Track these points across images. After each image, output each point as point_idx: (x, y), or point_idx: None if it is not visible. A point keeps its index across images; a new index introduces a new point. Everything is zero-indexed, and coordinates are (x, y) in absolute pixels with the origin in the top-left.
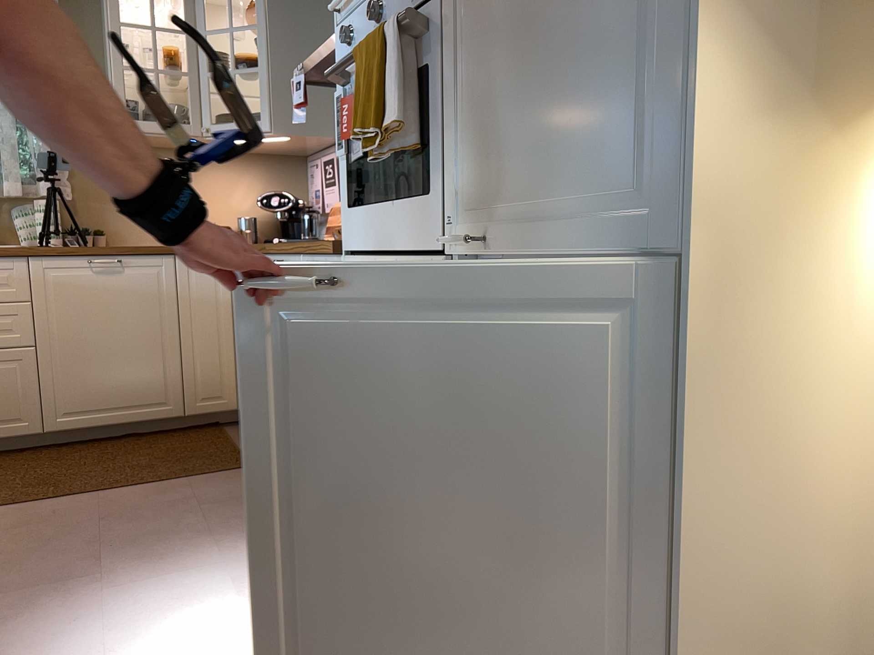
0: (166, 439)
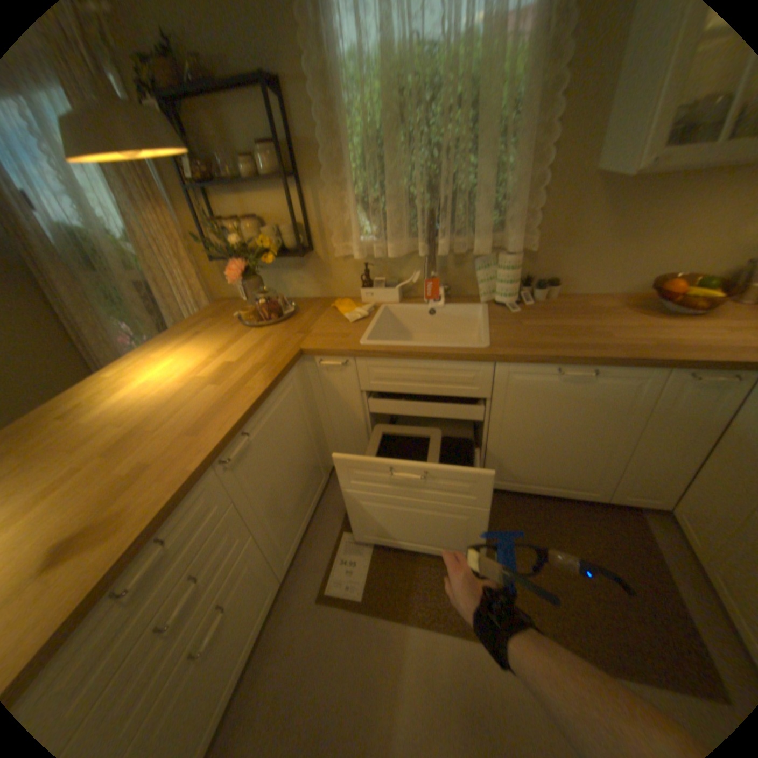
0: (586, 522)
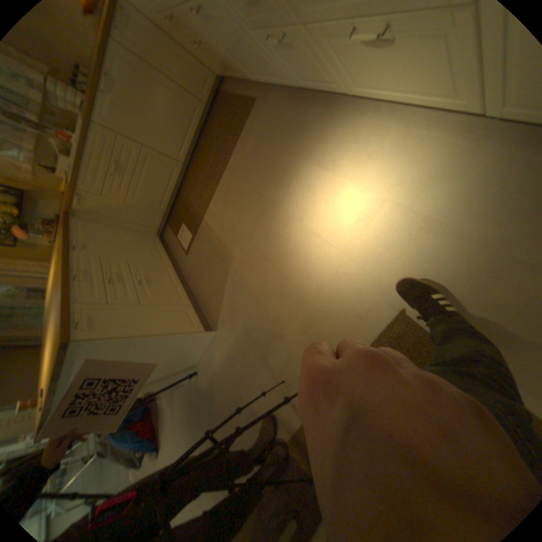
0: (213, 119)
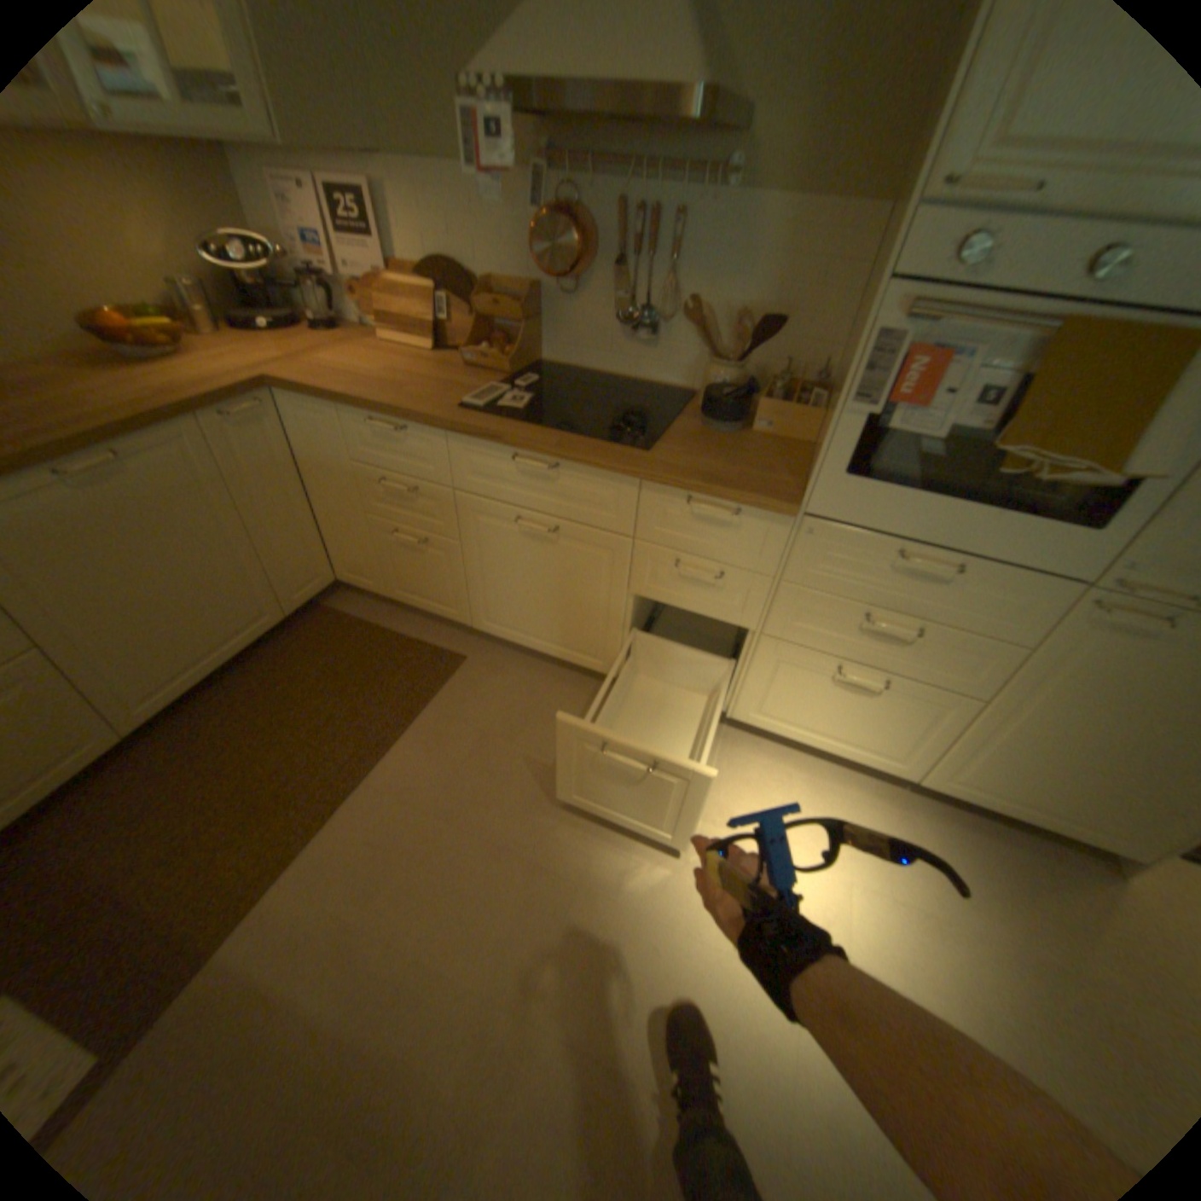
0: (286, 656)
